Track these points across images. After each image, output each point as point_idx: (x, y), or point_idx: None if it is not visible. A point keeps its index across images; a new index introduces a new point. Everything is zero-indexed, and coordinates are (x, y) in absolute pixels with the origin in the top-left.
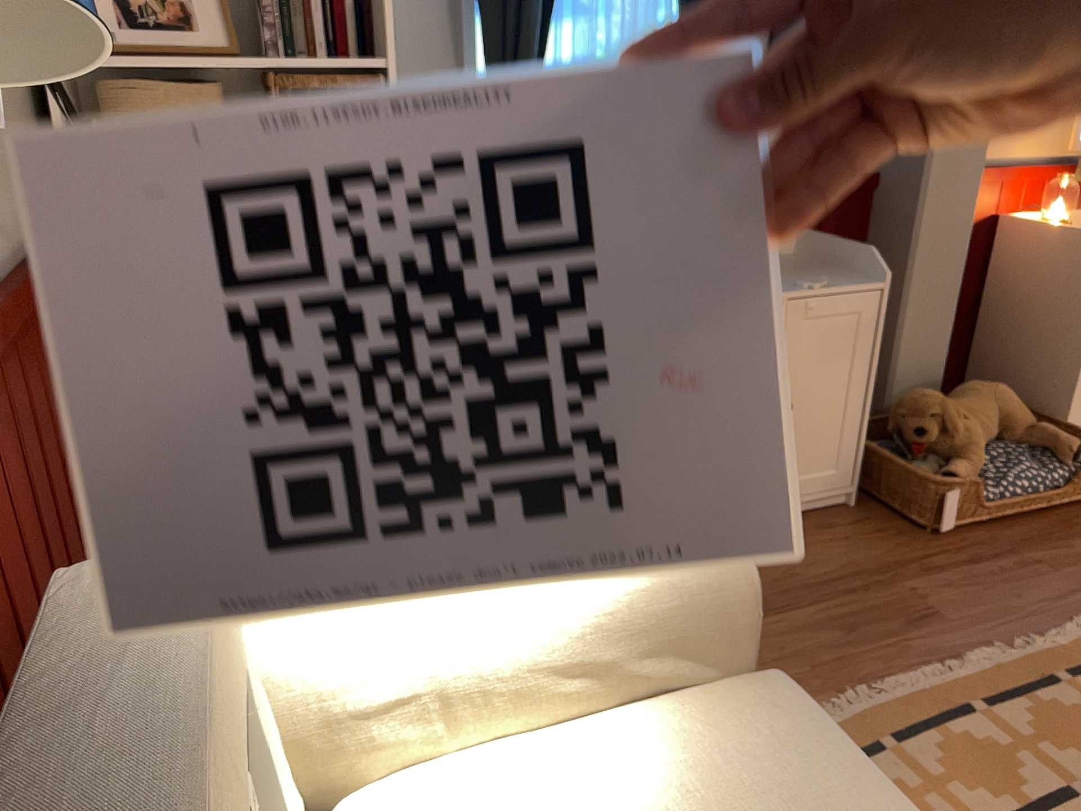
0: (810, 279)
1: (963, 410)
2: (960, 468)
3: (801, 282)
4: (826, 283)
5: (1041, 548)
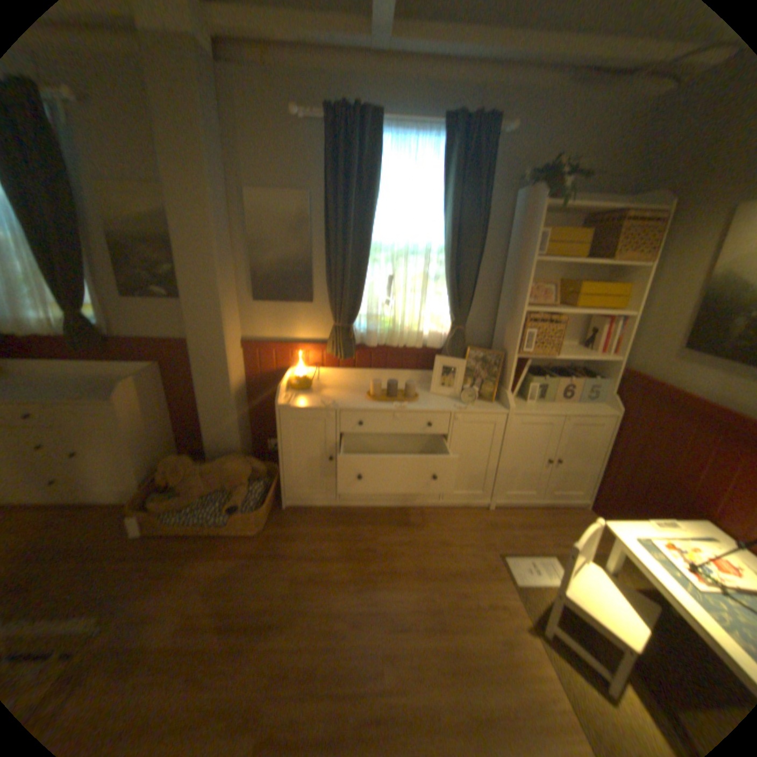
0: (84, 396)
1: (200, 472)
2: (165, 505)
3: (73, 397)
4: (73, 400)
5: (167, 563)
